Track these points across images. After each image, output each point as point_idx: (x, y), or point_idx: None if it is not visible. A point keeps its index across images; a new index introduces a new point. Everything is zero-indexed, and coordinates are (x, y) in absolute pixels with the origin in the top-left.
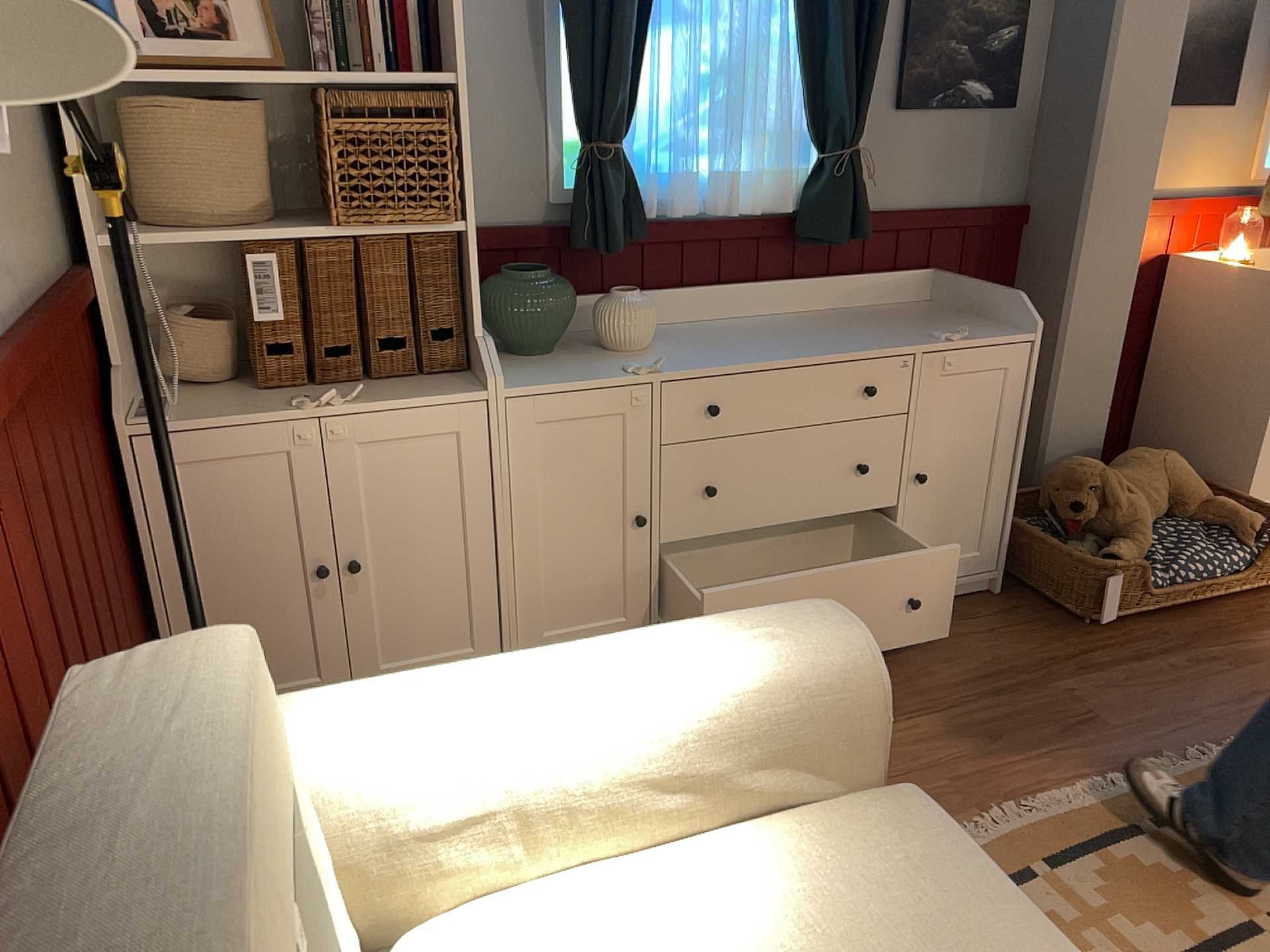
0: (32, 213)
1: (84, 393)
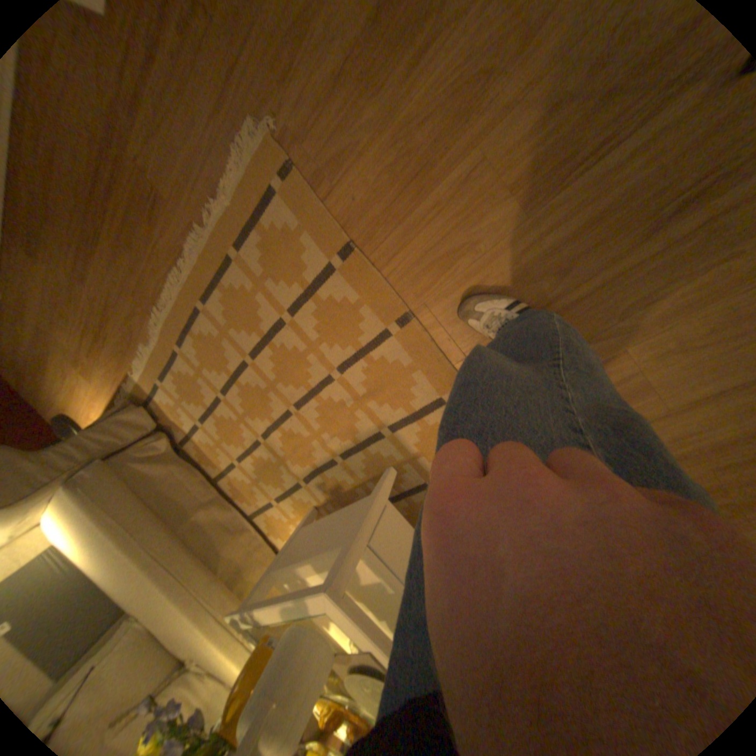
0: None
1: None
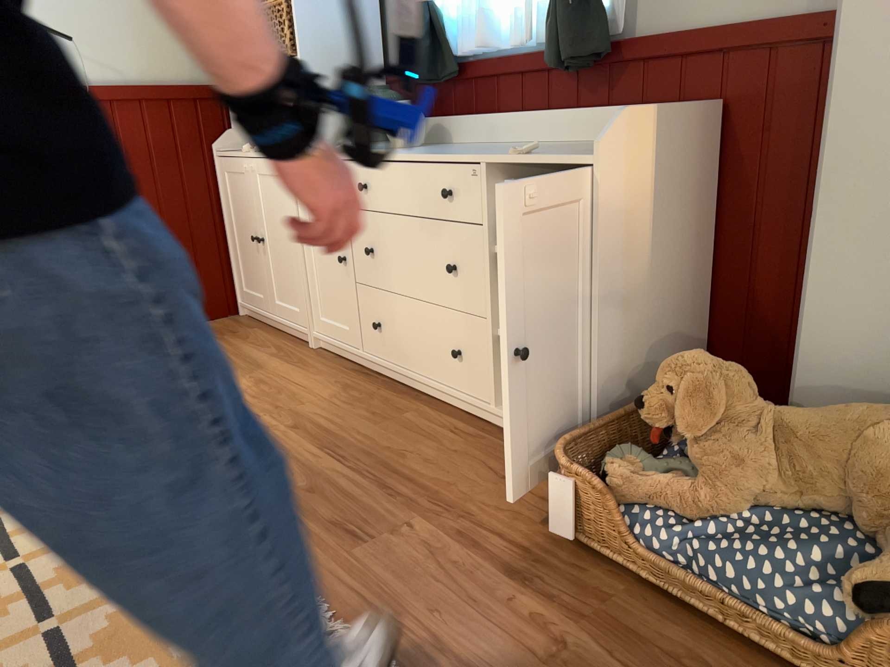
0: (173, 57)
1: (189, 131)
